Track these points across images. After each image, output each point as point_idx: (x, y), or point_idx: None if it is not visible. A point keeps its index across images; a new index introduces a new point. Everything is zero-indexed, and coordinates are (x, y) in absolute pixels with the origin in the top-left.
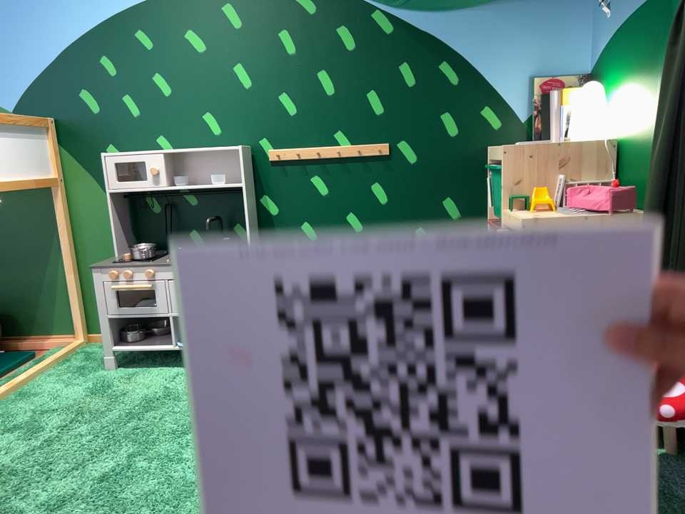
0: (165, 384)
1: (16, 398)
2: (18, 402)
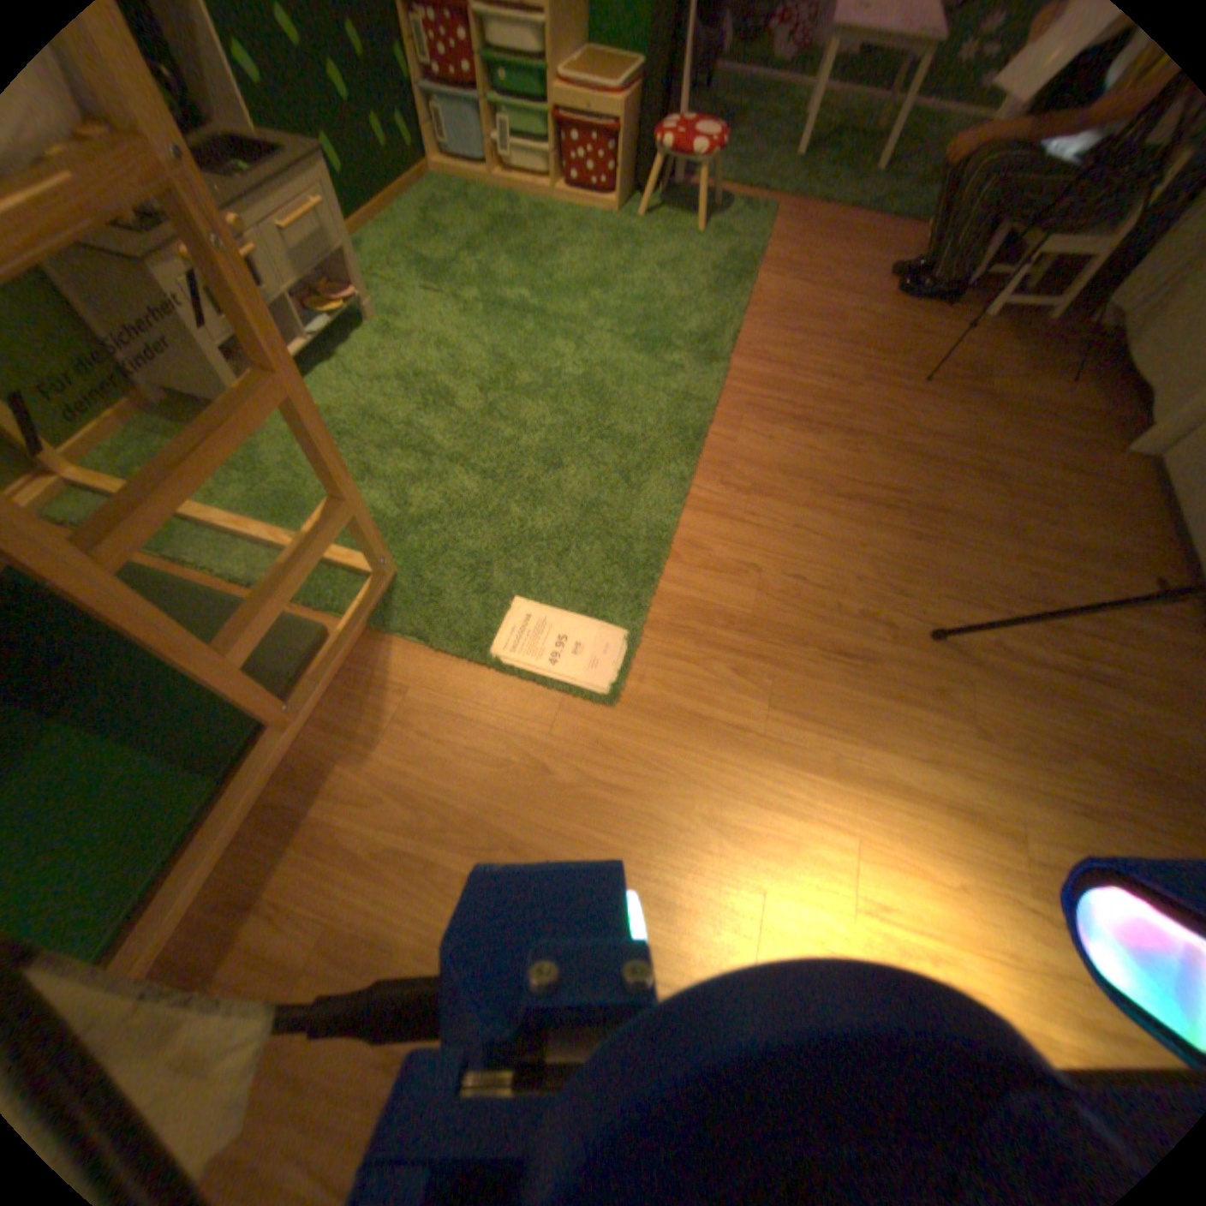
0: (350, 379)
1: (271, 516)
2: (291, 511)
